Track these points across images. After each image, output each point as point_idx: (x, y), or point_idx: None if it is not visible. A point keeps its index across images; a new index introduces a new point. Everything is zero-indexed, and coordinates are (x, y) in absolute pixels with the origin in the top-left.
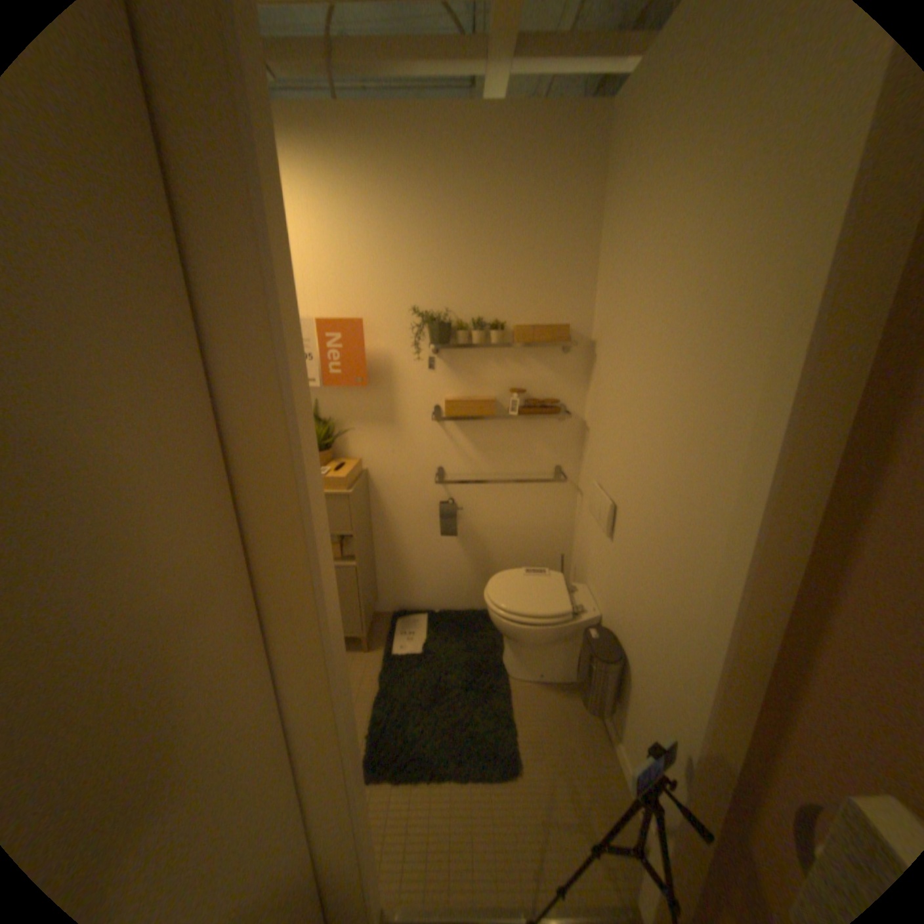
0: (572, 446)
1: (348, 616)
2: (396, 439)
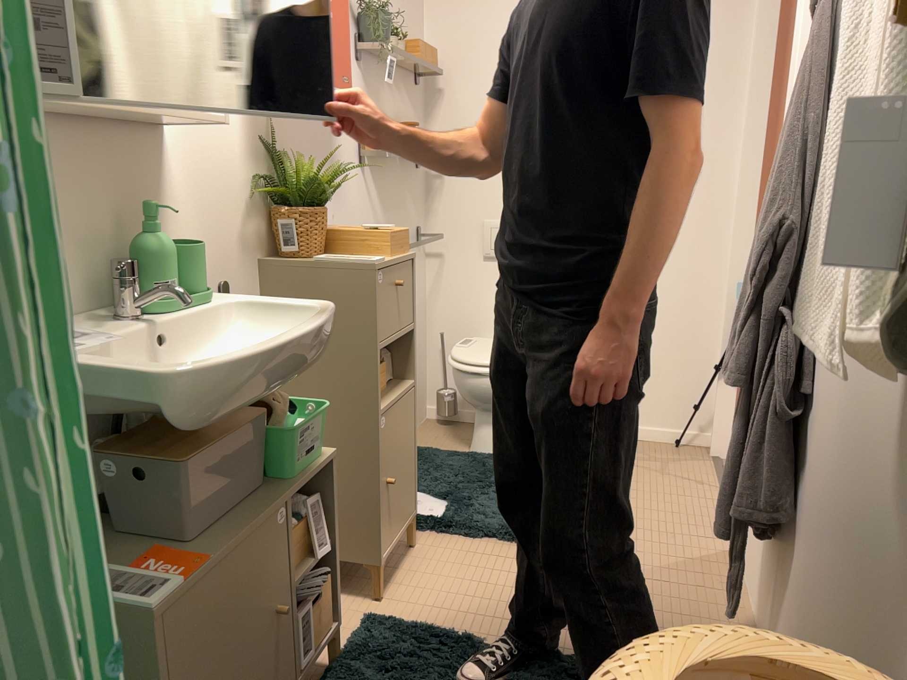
0: (424, 207)
1: (410, 481)
2: (339, 199)
